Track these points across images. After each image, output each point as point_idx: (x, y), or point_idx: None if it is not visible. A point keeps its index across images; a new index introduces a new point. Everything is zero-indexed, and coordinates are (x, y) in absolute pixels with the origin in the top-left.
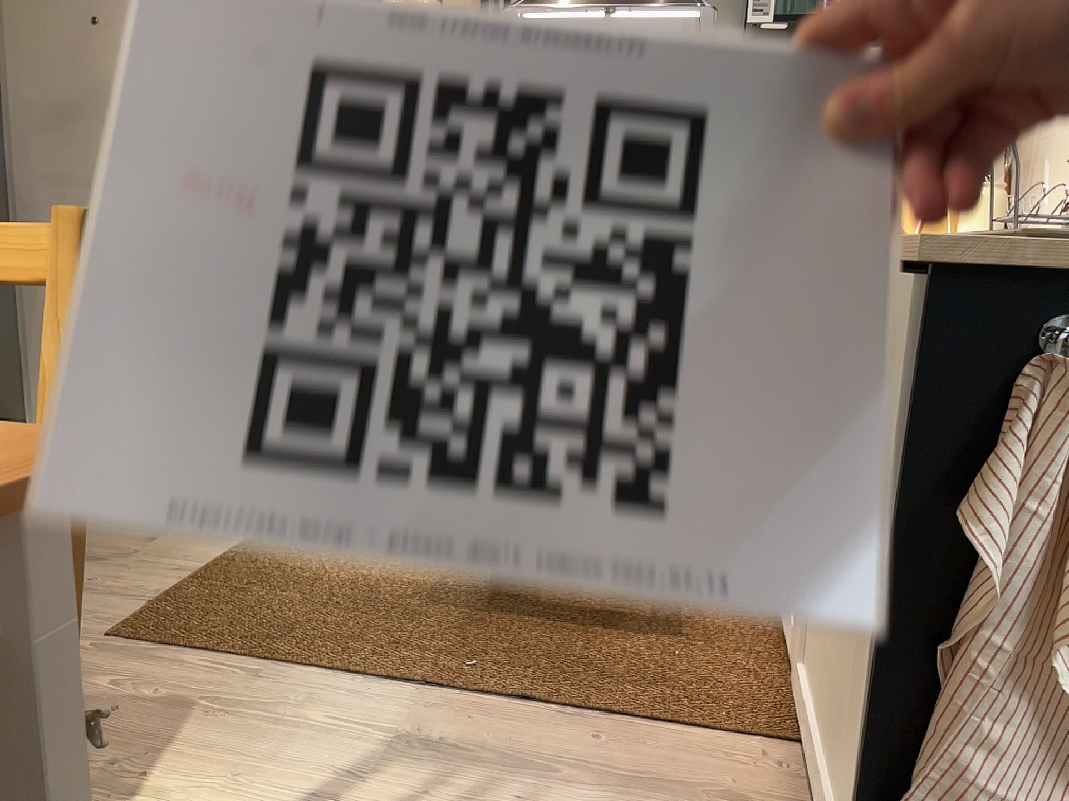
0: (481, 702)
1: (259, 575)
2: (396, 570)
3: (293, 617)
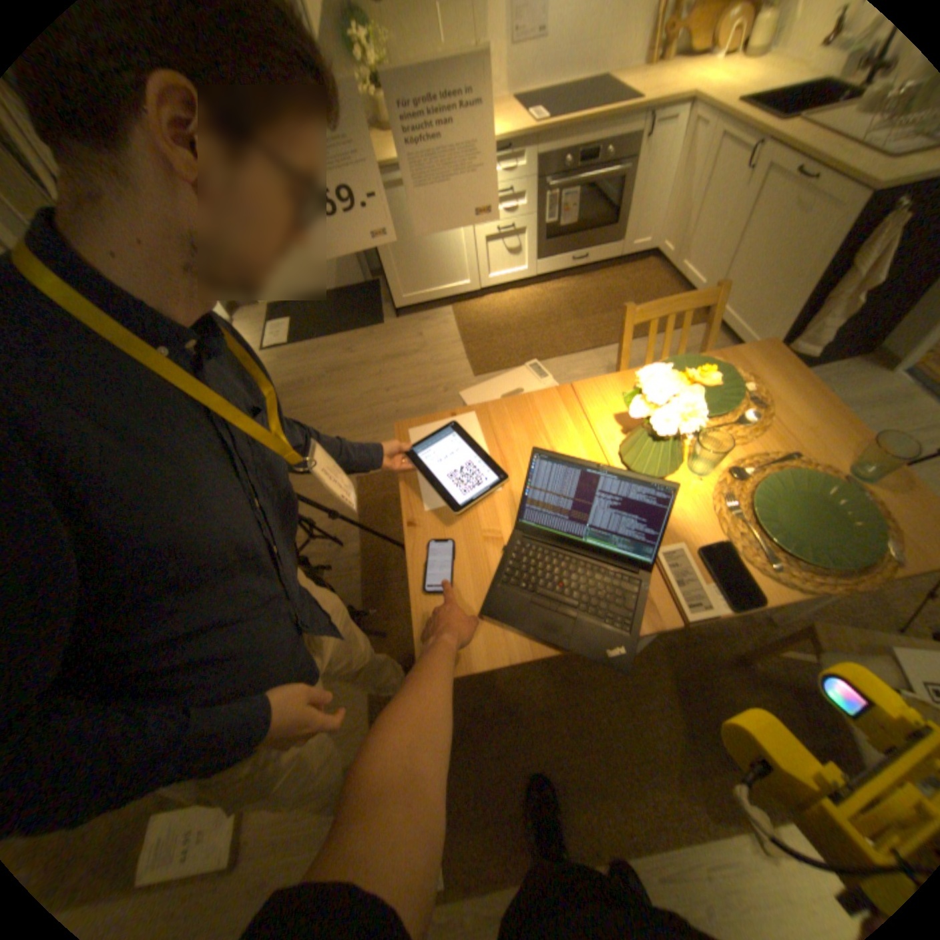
0: (615, 346)
1: (486, 332)
2: (529, 310)
3: (522, 344)
